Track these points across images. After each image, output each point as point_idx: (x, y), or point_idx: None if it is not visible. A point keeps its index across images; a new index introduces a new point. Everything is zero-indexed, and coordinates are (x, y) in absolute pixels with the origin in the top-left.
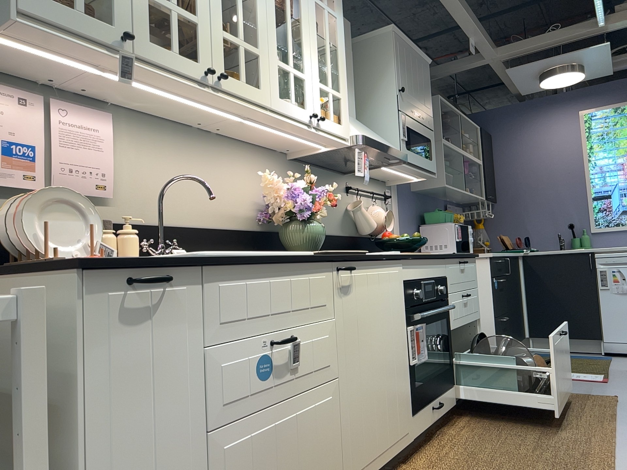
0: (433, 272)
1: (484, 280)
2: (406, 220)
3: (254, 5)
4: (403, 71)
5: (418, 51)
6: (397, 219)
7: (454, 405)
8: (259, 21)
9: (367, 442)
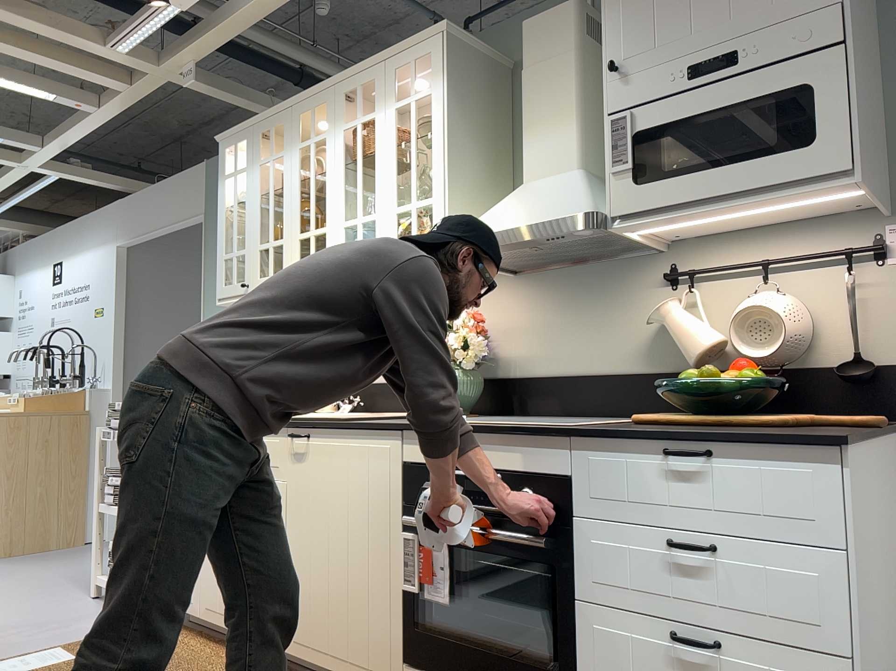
0: (504, 460)
1: None
2: None
3: (327, 185)
4: (632, 14)
5: None
6: None
7: None
8: (326, 198)
9: (314, 626)
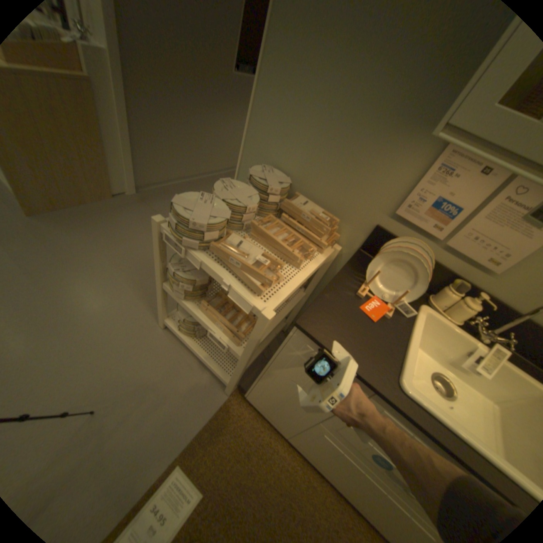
0: None
1: None
2: None
3: None
4: None
5: None
6: None
7: None
8: None
9: None
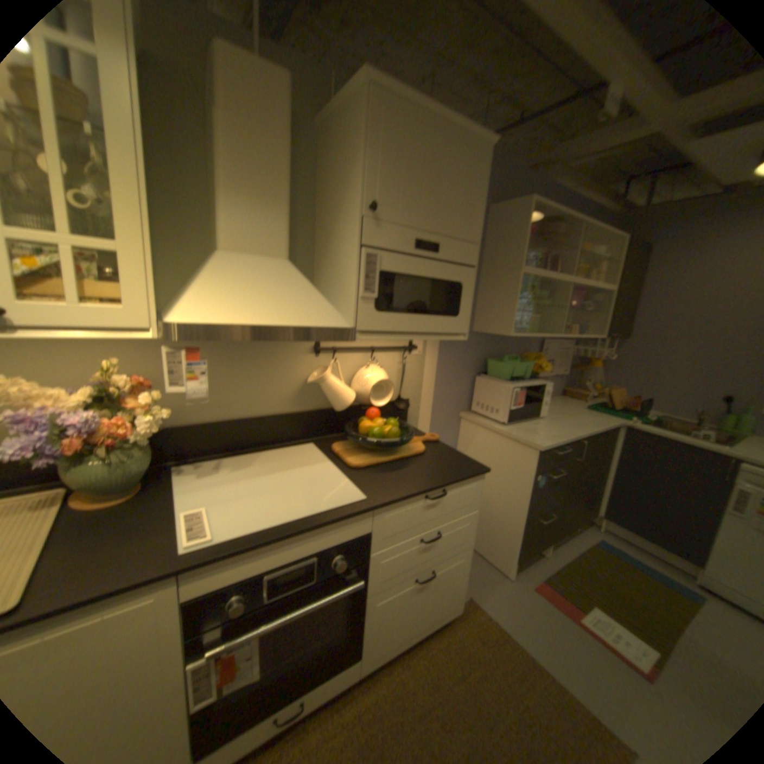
0: (318, 544)
1: (526, 473)
2: (448, 370)
3: None
4: (390, 165)
5: (457, 117)
6: (427, 372)
7: (353, 683)
8: None
9: None
